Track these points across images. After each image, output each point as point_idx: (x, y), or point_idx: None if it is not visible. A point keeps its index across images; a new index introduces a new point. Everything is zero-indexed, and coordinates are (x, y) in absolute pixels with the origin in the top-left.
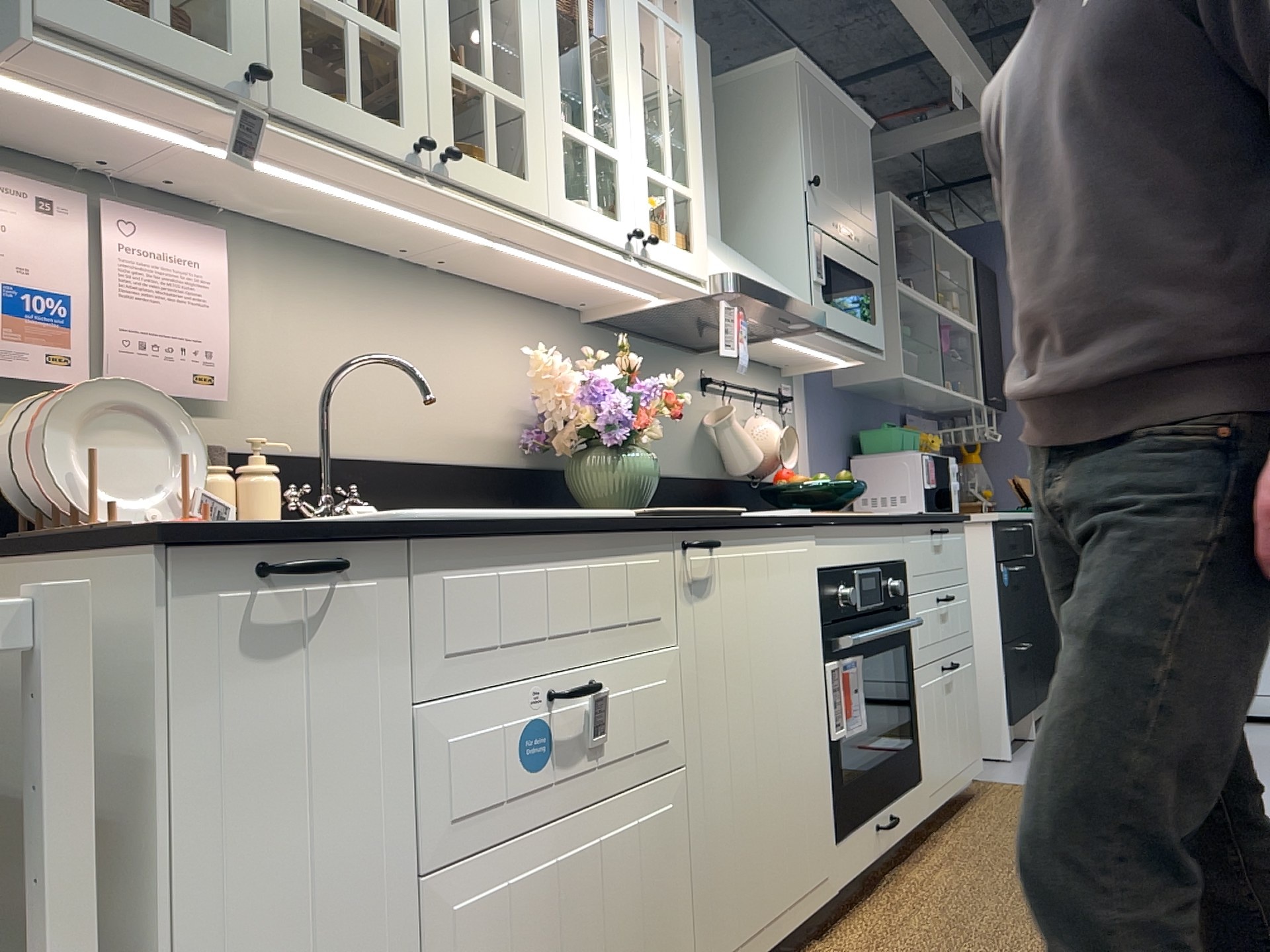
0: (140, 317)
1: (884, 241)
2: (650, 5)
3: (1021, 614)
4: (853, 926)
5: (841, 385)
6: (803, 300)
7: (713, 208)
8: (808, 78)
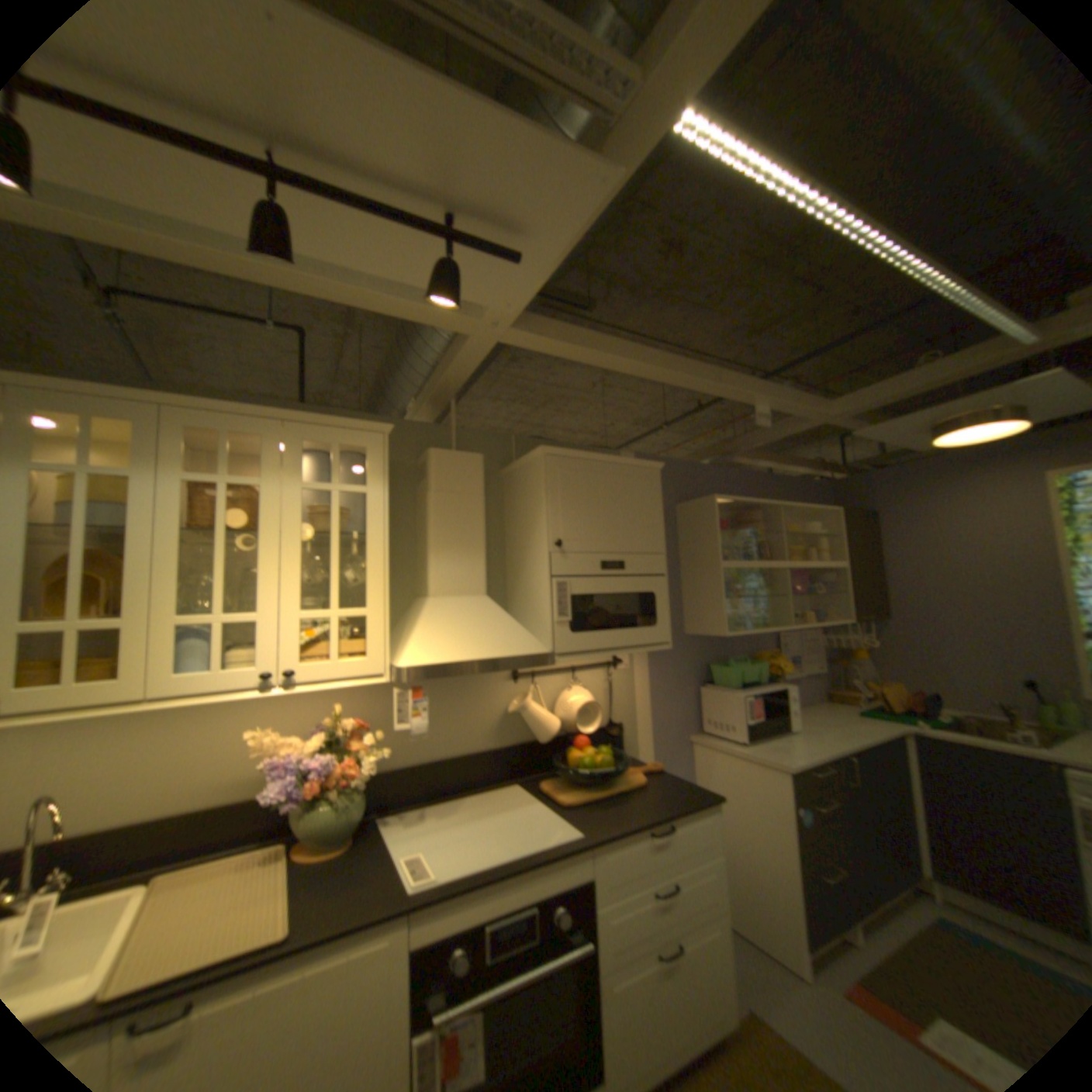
0: None
1: (721, 526)
2: (322, 486)
3: (835, 847)
4: None
5: (689, 634)
6: (523, 651)
7: (474, 575)
8: (560, 462)
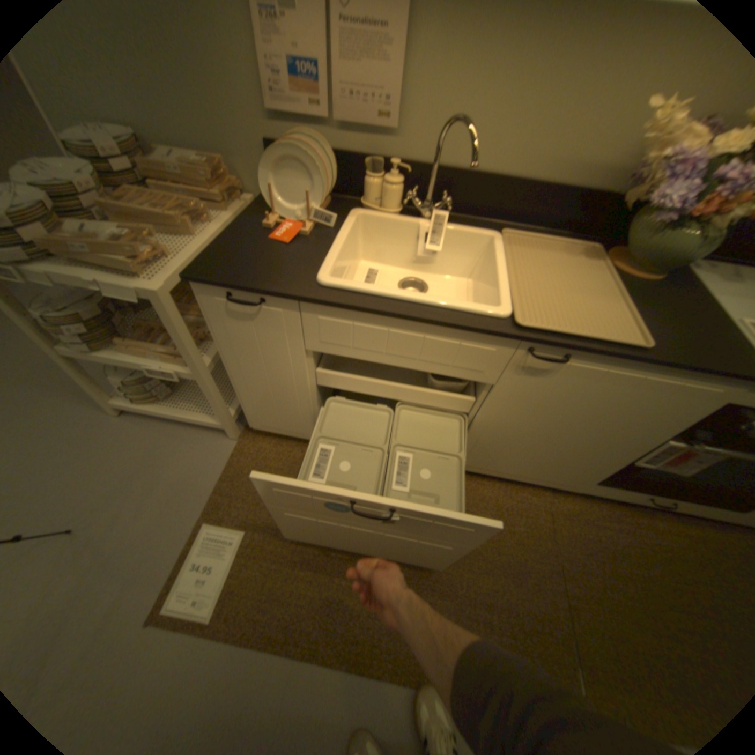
0: (351, 73)
1: None
2: None
3: None
4: (581, 505)
5: None
6: None
7: None
8: None
